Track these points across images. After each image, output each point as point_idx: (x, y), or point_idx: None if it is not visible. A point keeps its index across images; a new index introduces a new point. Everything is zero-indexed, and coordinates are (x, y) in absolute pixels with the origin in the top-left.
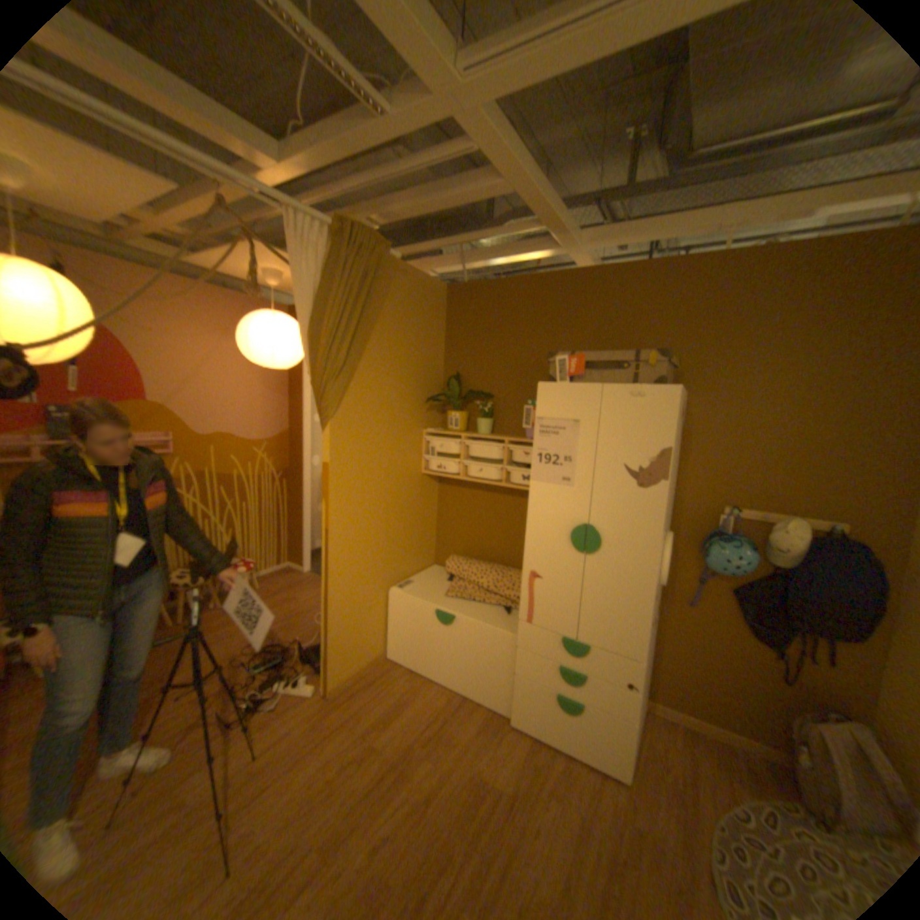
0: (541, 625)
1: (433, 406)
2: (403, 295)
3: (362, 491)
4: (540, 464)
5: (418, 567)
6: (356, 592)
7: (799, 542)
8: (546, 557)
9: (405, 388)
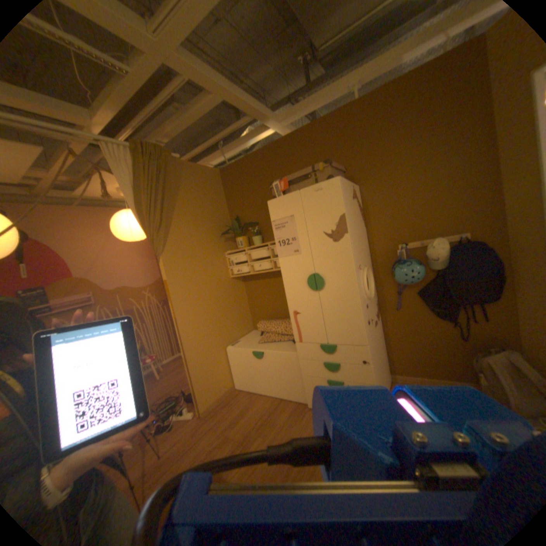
0: (306, 340)
1: (227, 237)
2: (190, 178)
3: (191, 291)
4: (280, 246)
5: (242, 332)
6: (202, 351)
7: (441, 250)
8: (298, 299)
9: (205, 229)
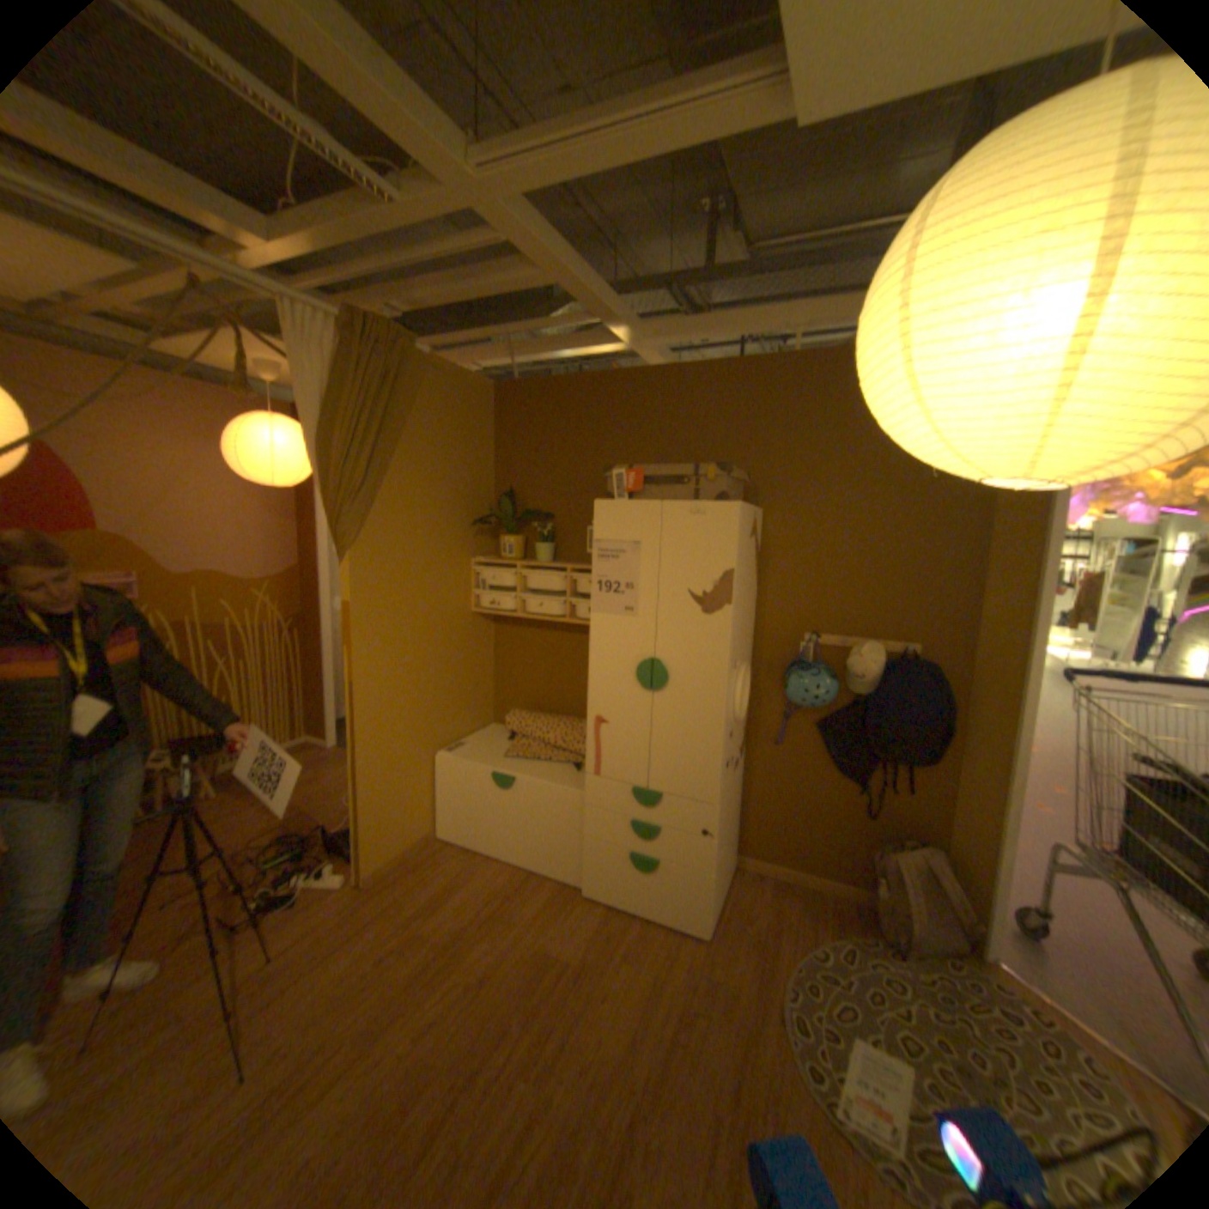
0: (609, 777)
1: (483, 530)
2: (437, 396)
3: (393, 635)
4: (600, 594)
5: (472, 727)
6: (392, 758)
7: (870, 666)
8: (611, 699)
9: (444, 509)
